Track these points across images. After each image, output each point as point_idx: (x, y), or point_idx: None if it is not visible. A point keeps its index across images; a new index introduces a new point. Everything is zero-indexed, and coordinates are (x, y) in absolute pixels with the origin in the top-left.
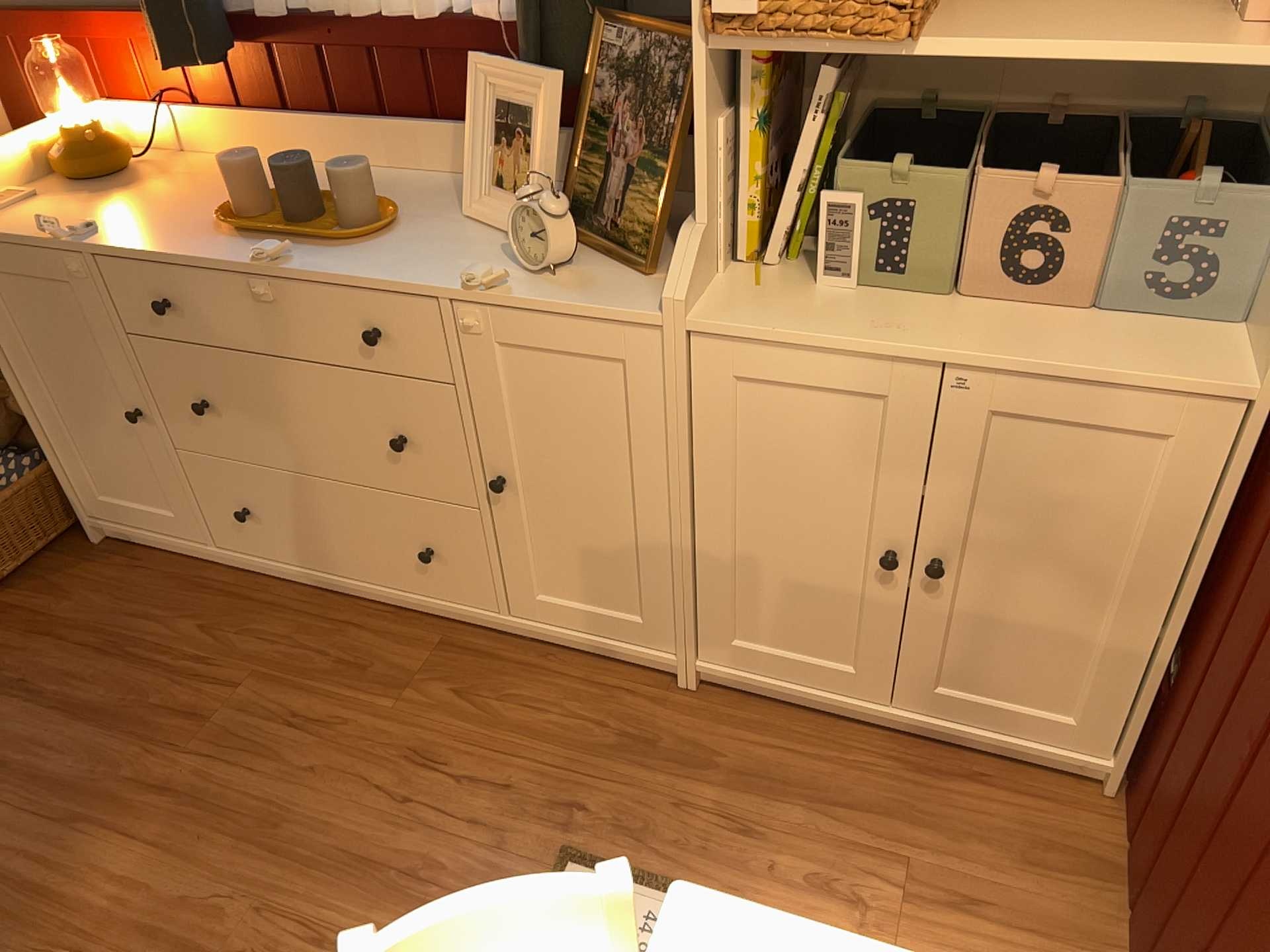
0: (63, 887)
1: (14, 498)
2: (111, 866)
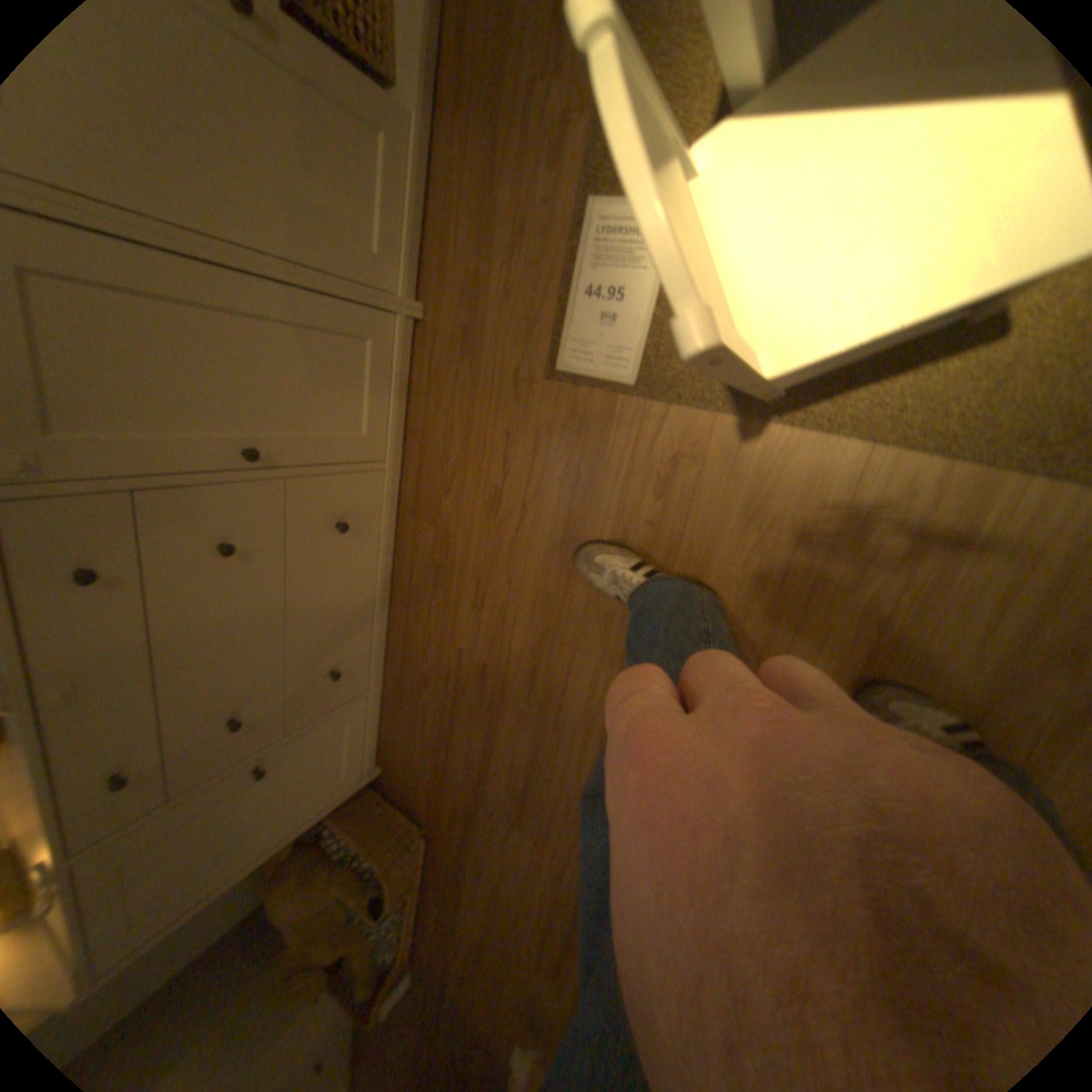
0: (598, 728)
1: (345, 841)
2: (583, 700)
